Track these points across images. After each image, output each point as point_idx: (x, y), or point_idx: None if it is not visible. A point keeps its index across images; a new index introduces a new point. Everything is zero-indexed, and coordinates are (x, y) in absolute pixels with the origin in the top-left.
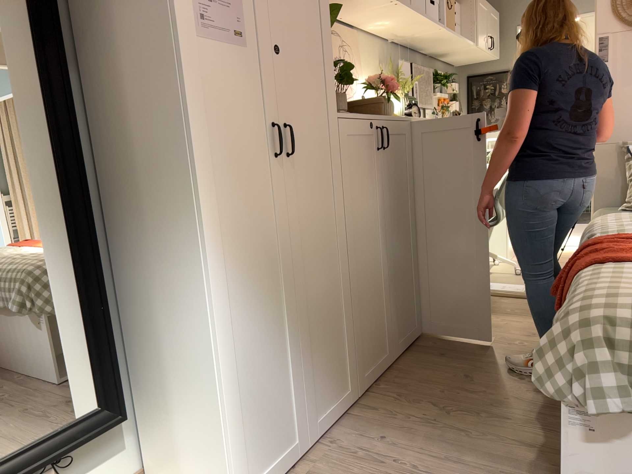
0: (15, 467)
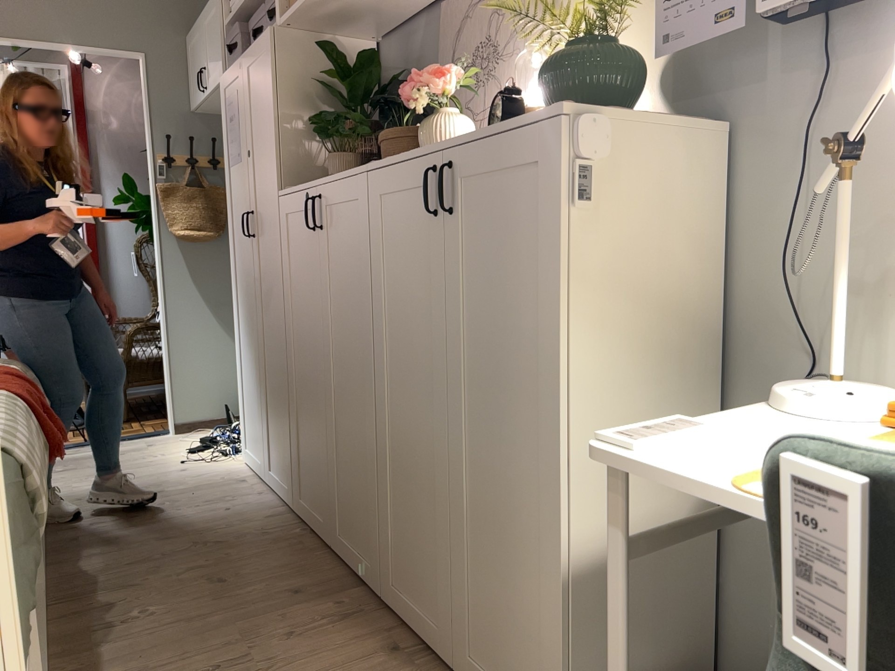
0: None
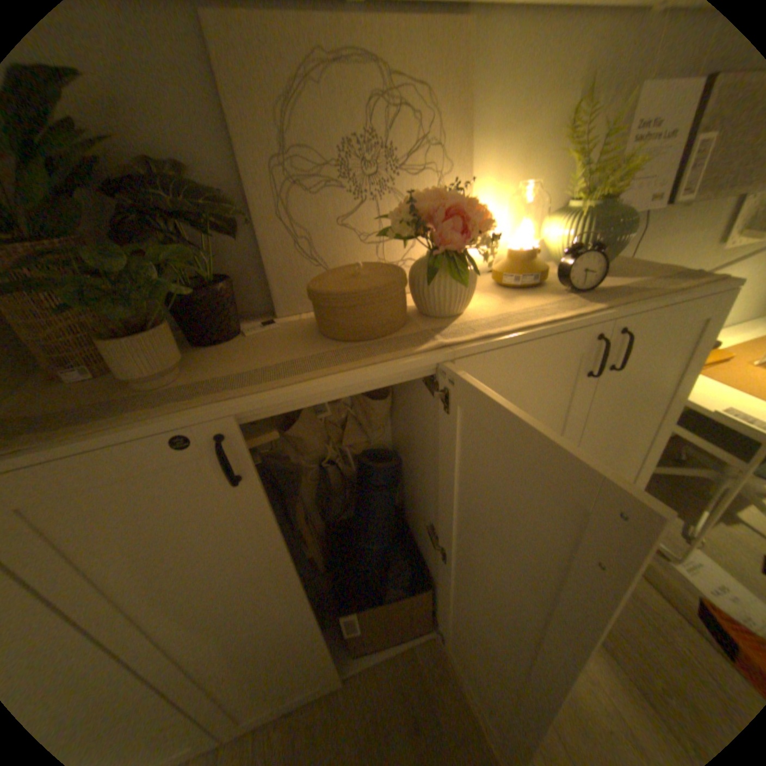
0: None
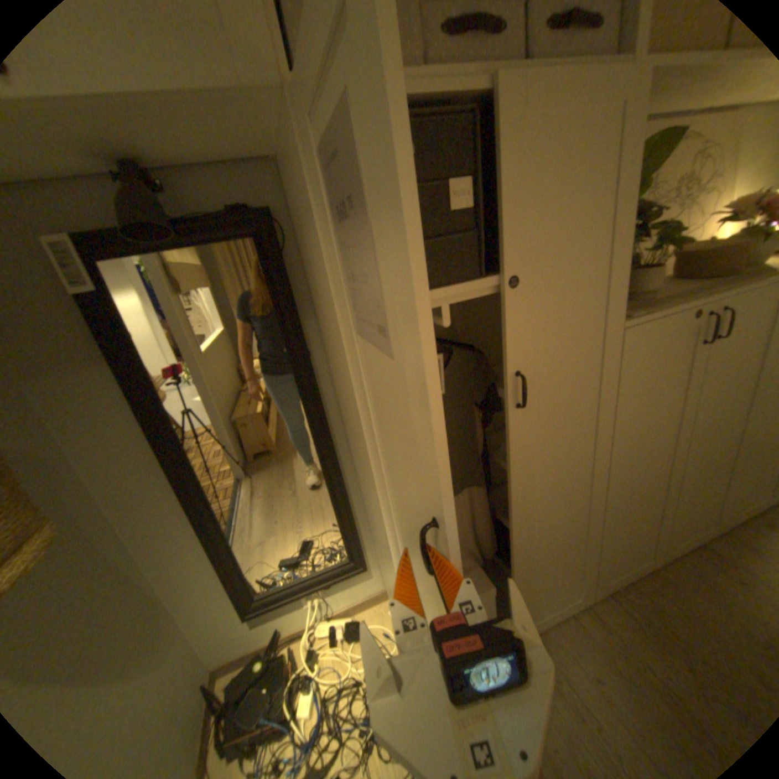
0: (294, 590)
